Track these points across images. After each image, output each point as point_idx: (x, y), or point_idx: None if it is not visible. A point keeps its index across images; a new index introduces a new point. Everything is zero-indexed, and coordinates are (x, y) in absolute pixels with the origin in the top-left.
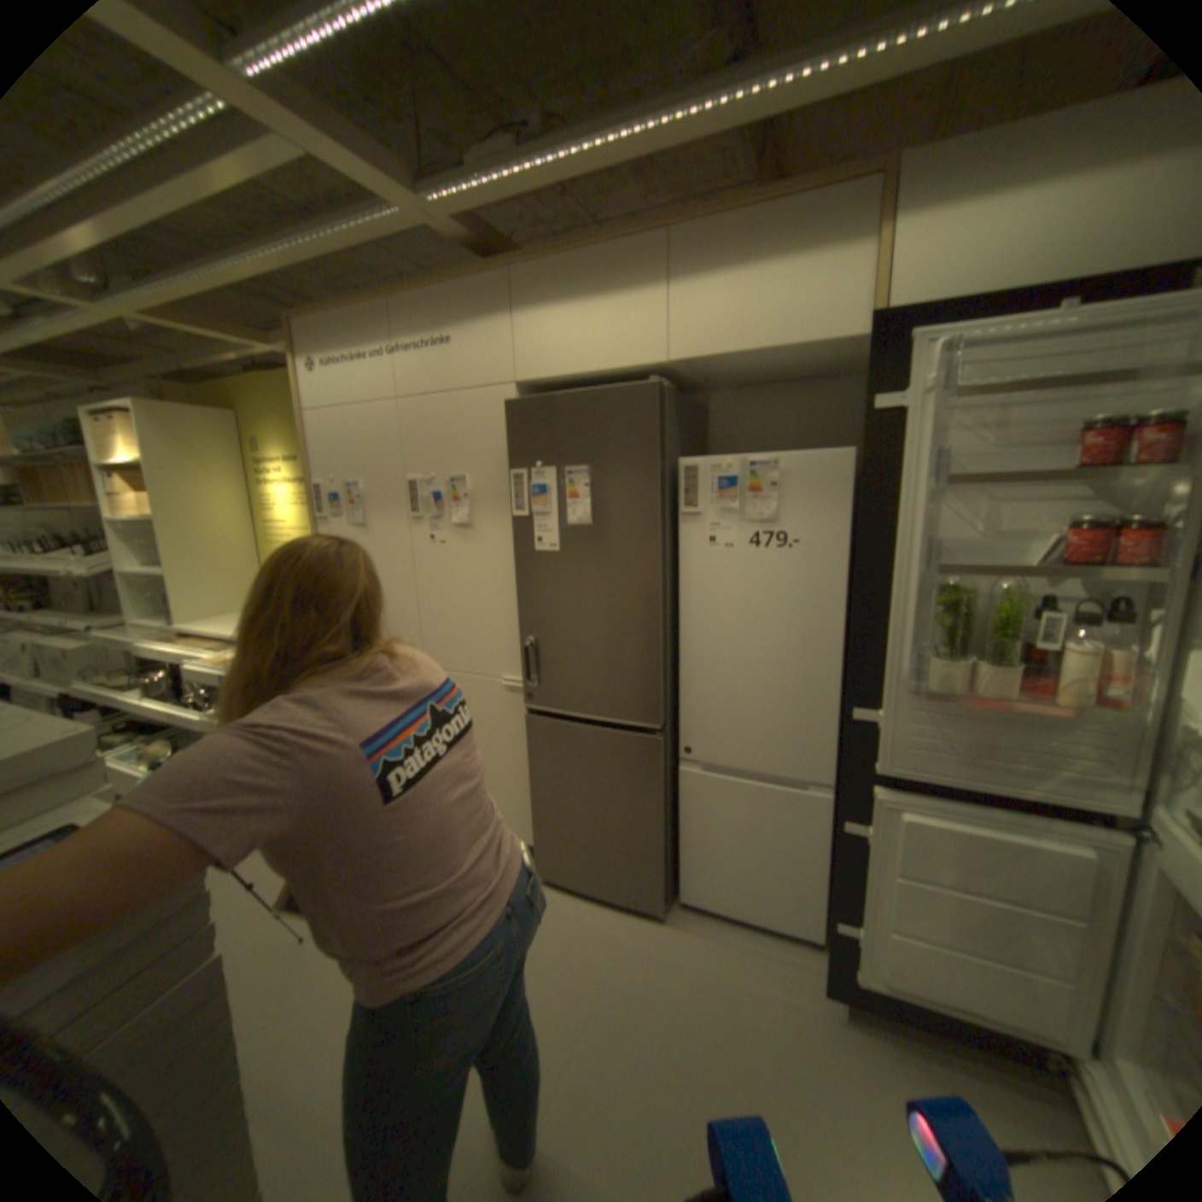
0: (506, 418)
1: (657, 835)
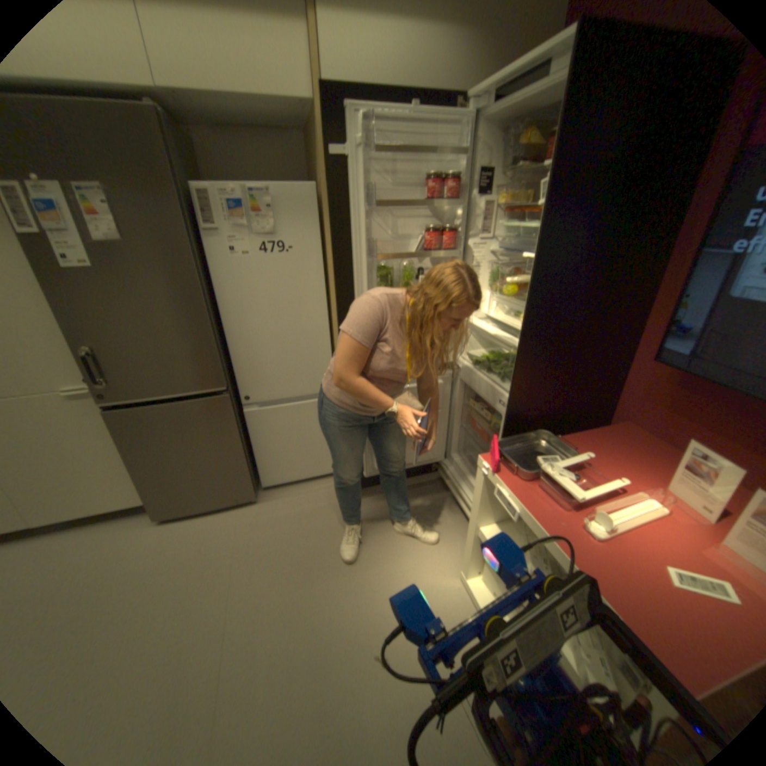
0: None
1: (240, 455)
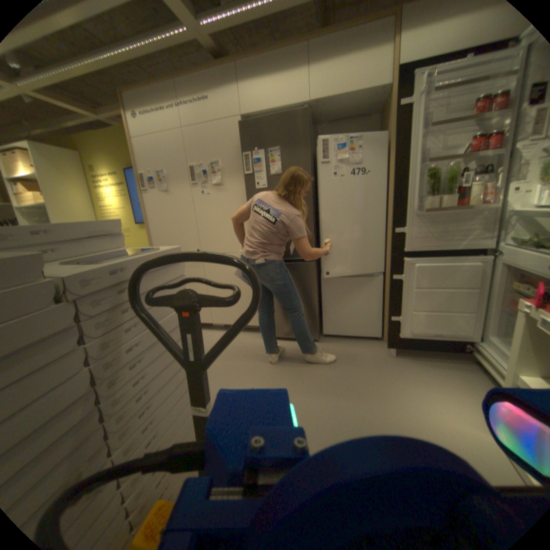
0: (239, 129)
1: (314, 304)
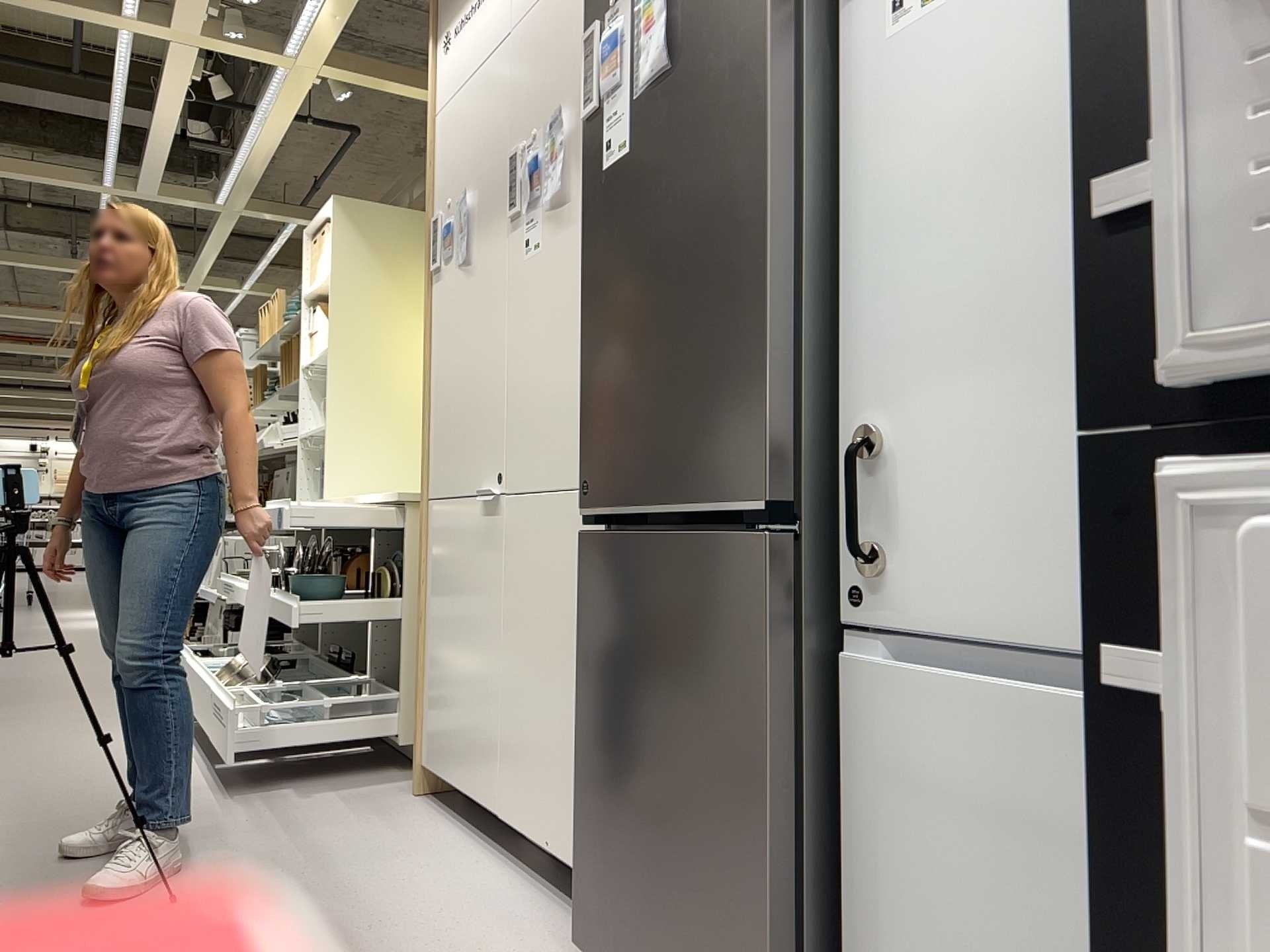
0: None
1: (766, 835)
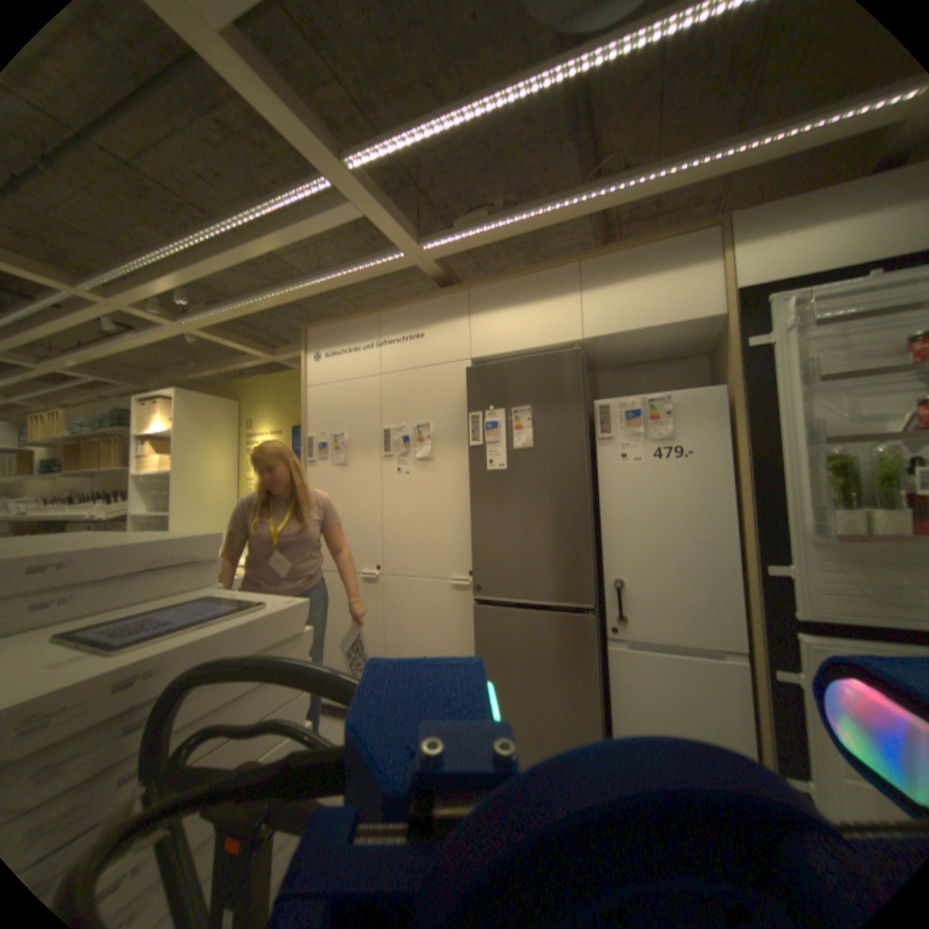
0: (466, 379)
1: (595, 709)
